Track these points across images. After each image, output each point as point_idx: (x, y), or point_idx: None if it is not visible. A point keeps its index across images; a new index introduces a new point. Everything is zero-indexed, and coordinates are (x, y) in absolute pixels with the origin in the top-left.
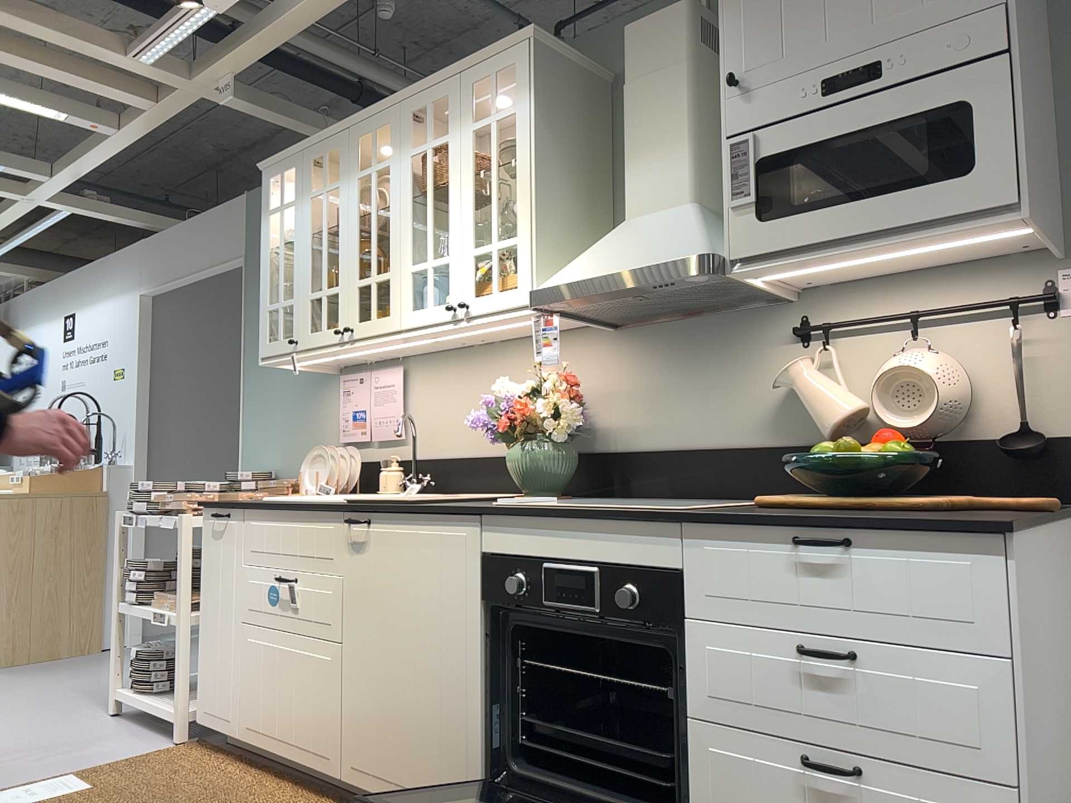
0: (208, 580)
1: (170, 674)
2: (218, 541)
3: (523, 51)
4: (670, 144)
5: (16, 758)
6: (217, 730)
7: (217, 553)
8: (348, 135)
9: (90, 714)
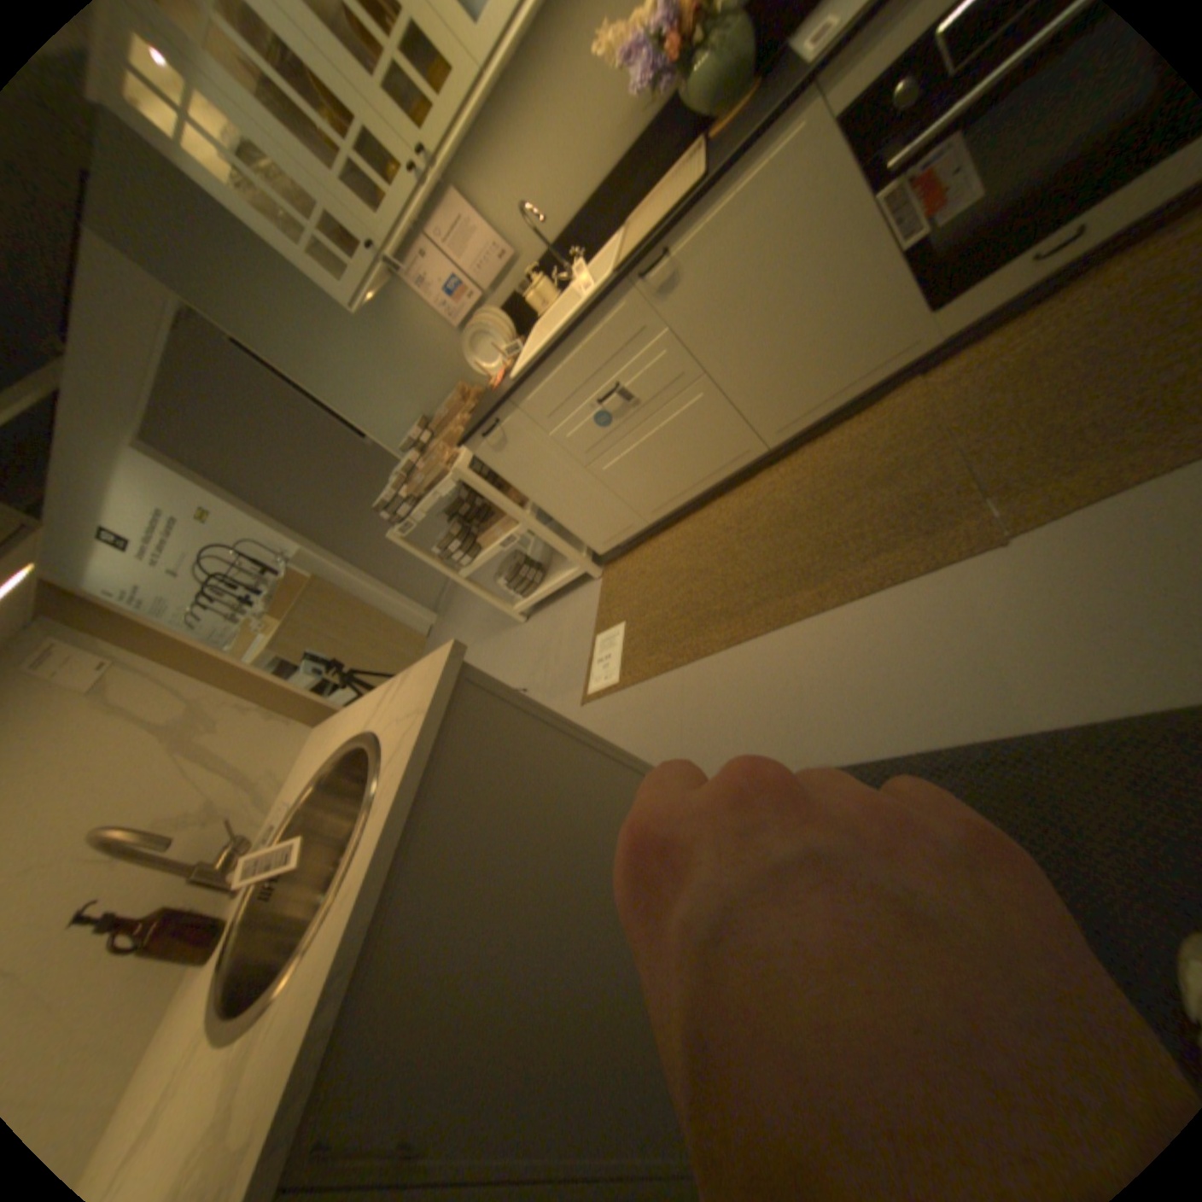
0: (526, 478)
1: (535, 568)
2: (507, 446)
3: None
4: None
5: (546, 671)
6: (627, 538)
7: (517, 454)
8: None
9: (516, 634)
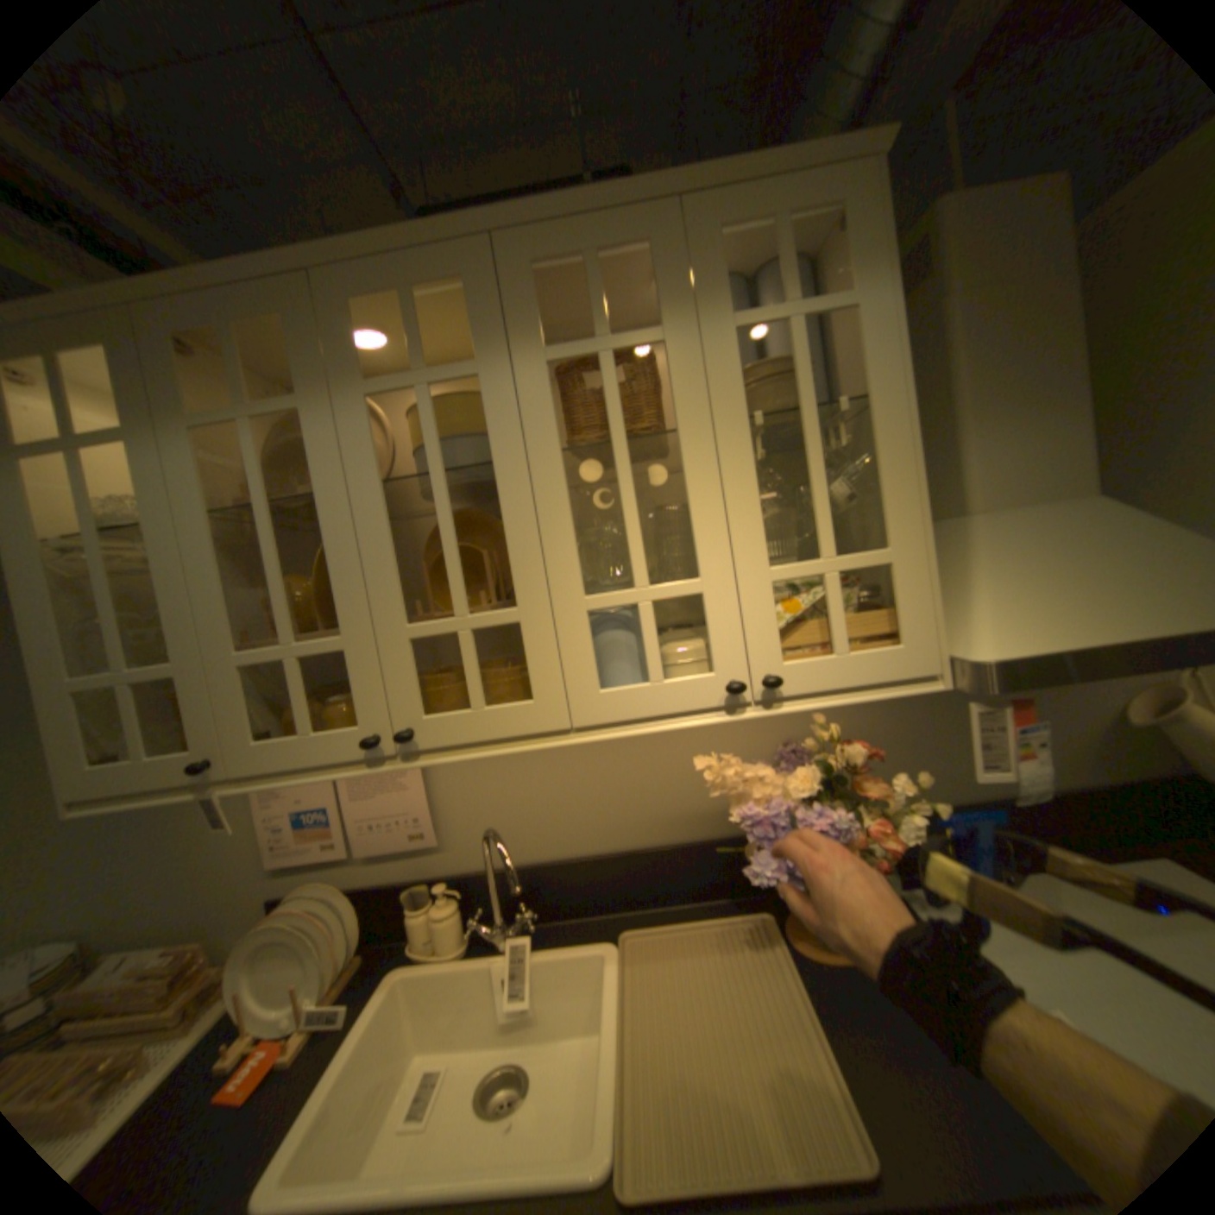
0: None
1: None
2: None
3: (867, 172)
4: (1060, 401)
5: None
6: None
7: None
8: (306, 283)
9: None
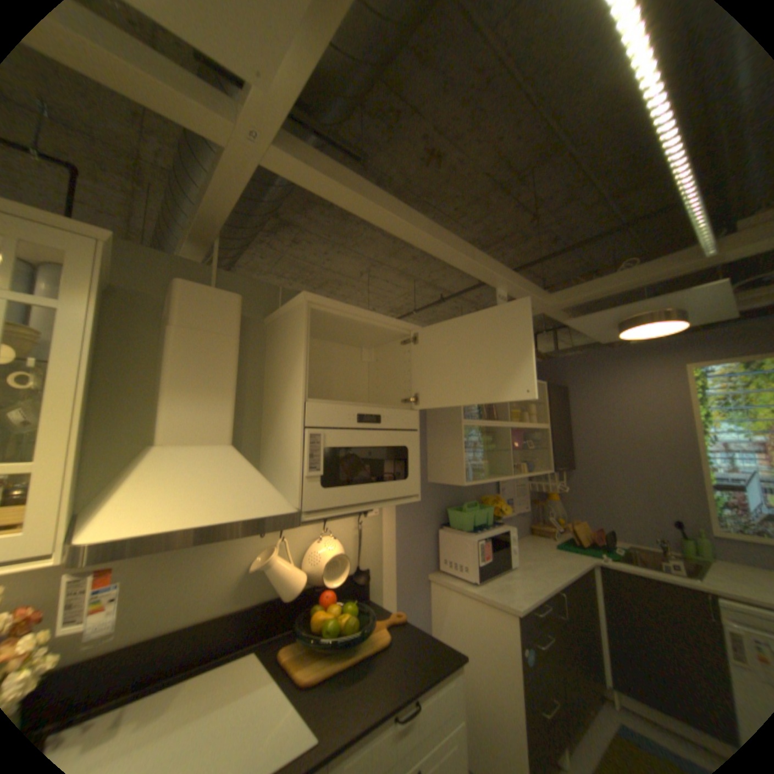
0: None
1: None
2: None
3: (87, 244)
4: (217, 394)
5: None
6: None
7: None
8: None
9: None
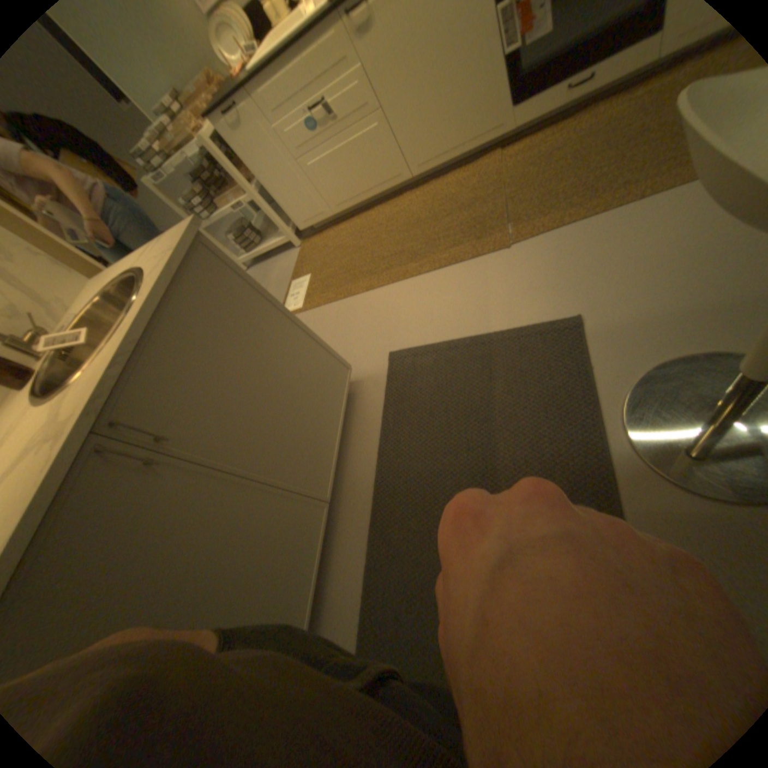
0: (251, 158)
1: (254, 232)
2: (239, 127)
3: None
4: None
5: None
6: (318, 221)
7: (246, 136)
8: None
9: None
